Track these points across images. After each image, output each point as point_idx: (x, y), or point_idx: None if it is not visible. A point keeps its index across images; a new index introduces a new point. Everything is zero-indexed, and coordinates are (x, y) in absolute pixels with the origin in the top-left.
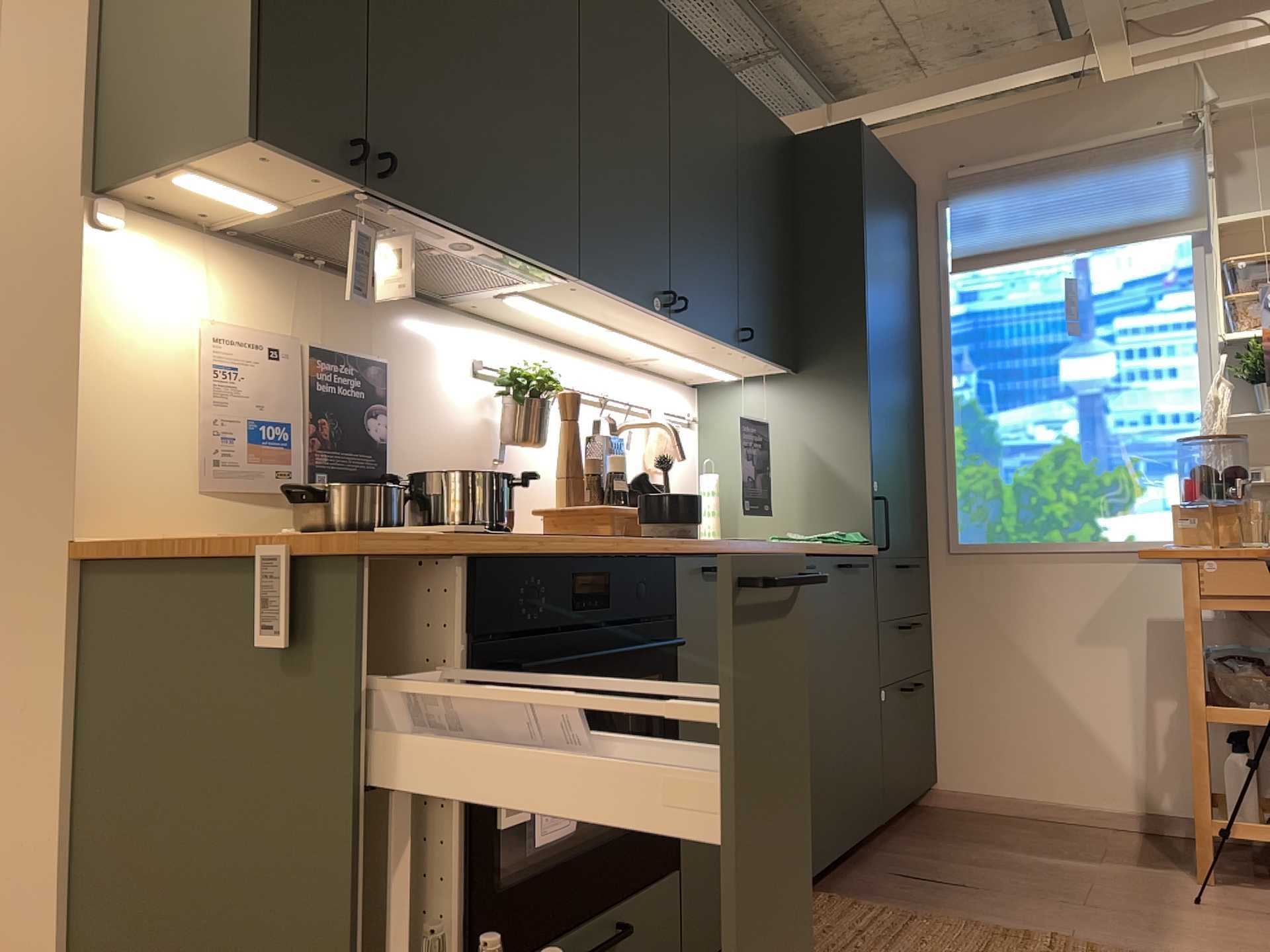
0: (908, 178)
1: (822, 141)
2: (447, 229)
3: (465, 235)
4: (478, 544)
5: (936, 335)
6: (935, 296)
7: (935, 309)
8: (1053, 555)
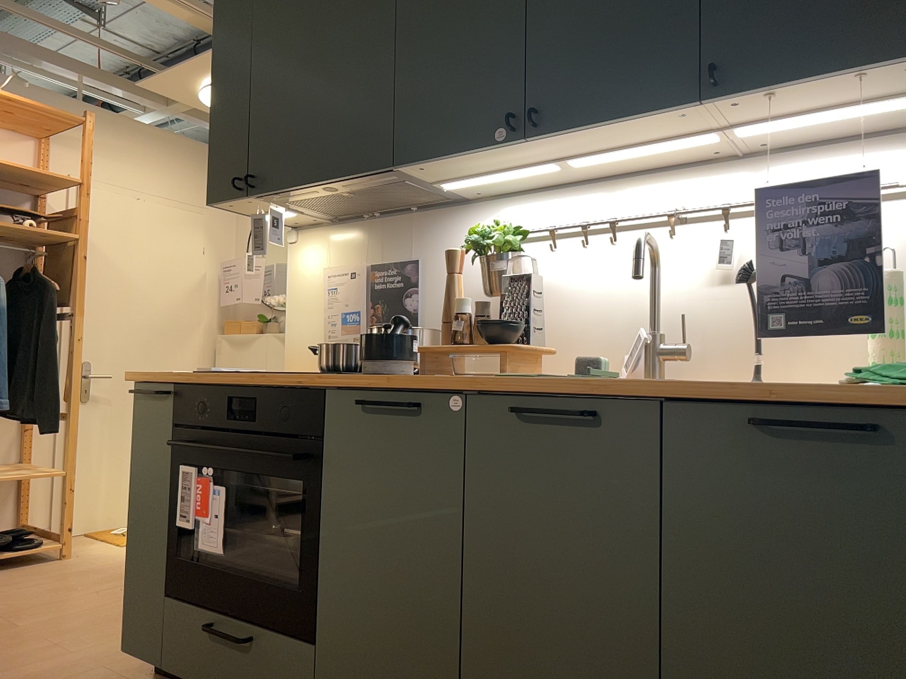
0: None
1: None
2: (301, 189)
3: (311, 187)
4: (168, 377)
5: None
6: None
7: None
8: None
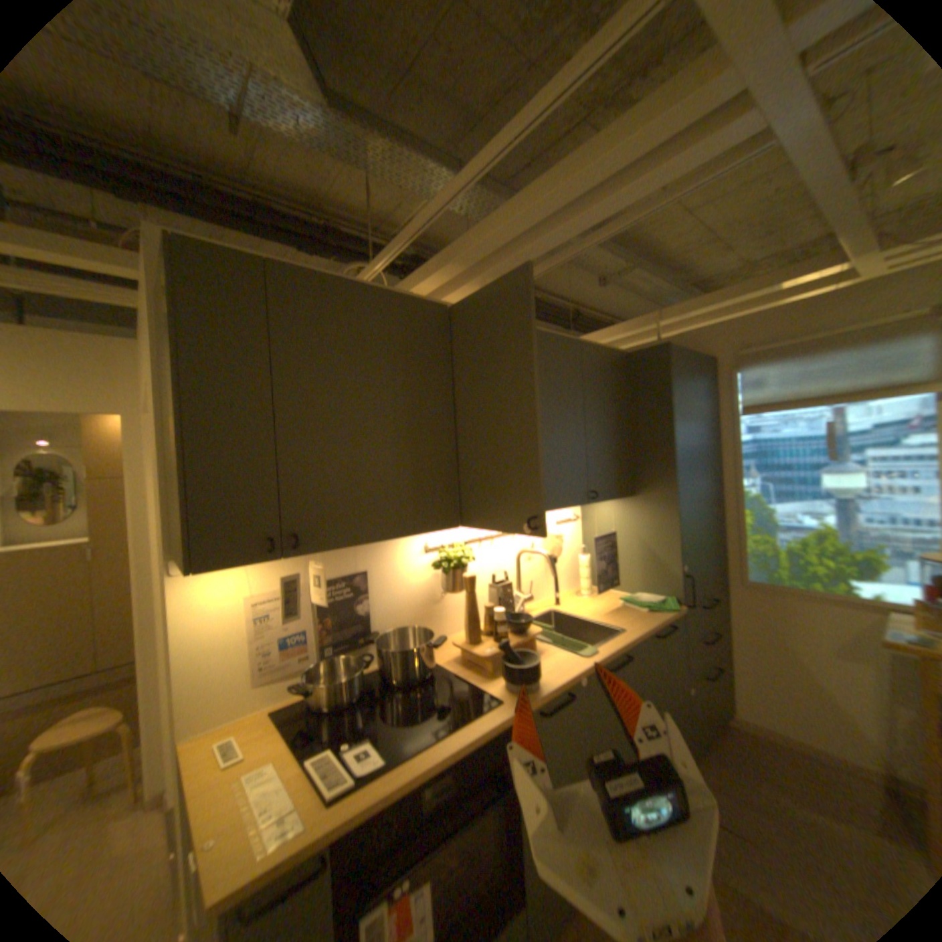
0: (711, 353)
1: (644, 355)
2: (356, 544)
3: (370, 542)
4: (329, 836)
5: (731, 452)
6: (730, 427)
7: (730, 436)
8: (816, 599)
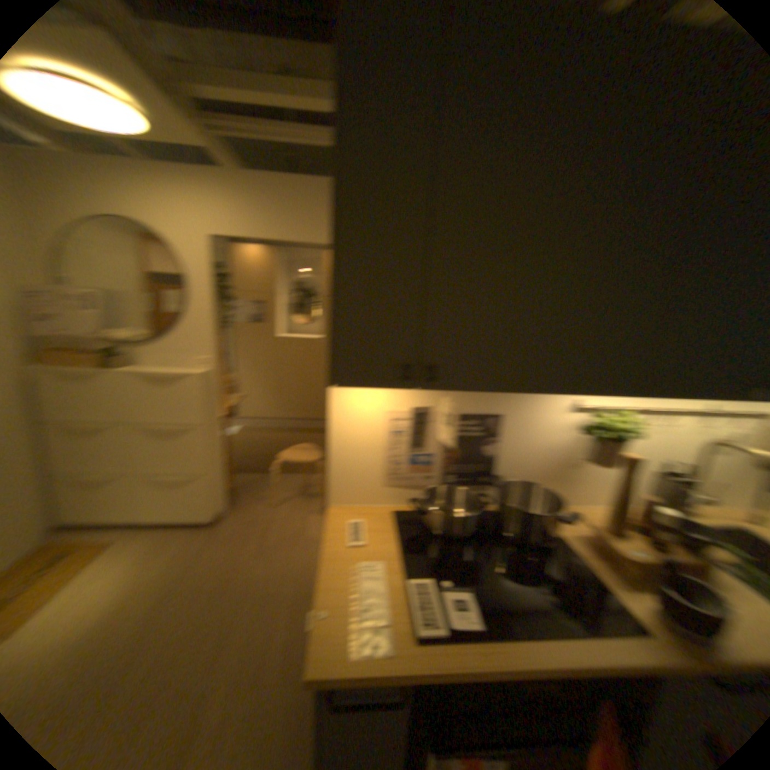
0: None
1: None
2: (501, 389)
3: (518, 389)
4: (416, 680)
5: None
6: None
7: None
8: None
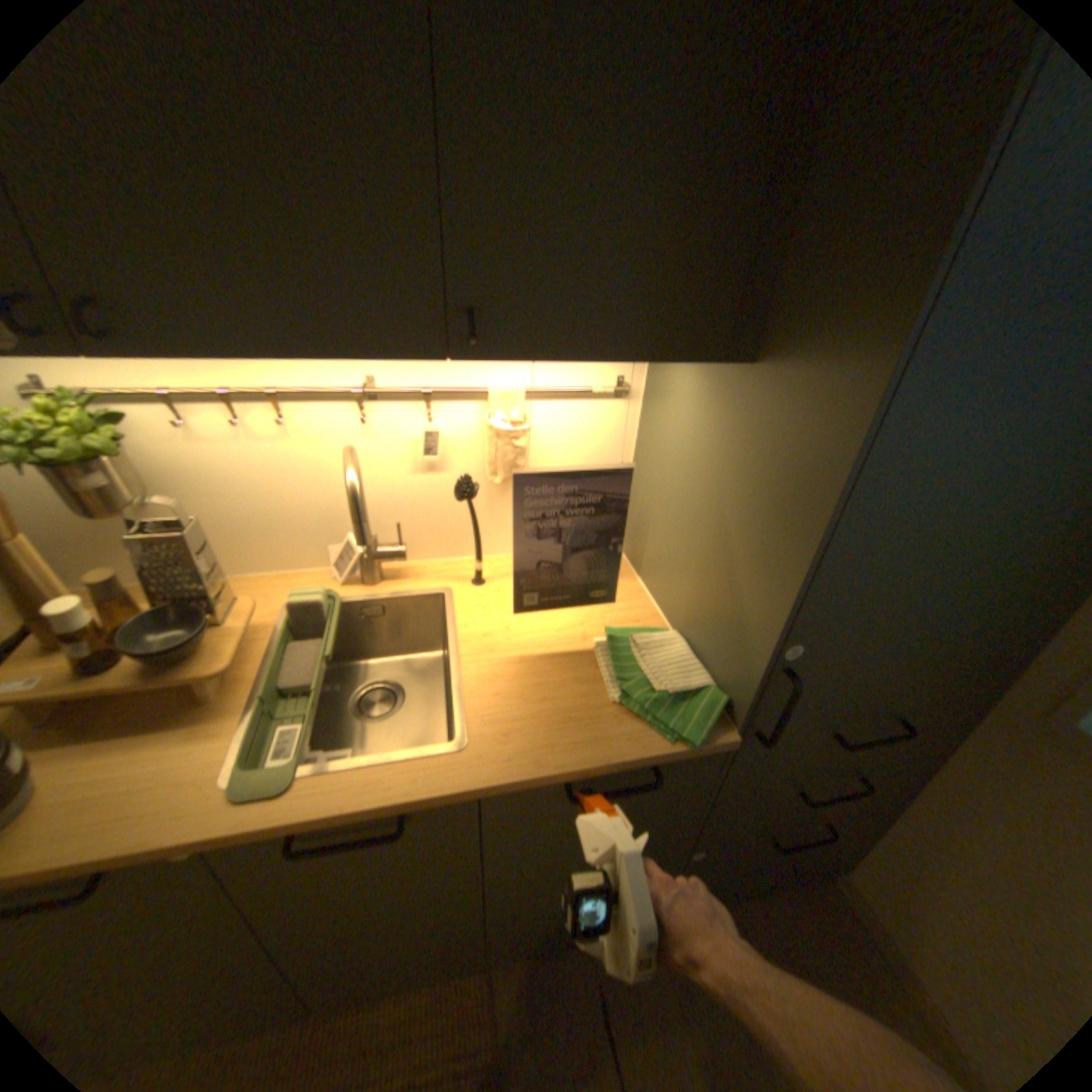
0: None
1: None
2: None
3: None
4: None
5: None
6: None
7: None
8: None
